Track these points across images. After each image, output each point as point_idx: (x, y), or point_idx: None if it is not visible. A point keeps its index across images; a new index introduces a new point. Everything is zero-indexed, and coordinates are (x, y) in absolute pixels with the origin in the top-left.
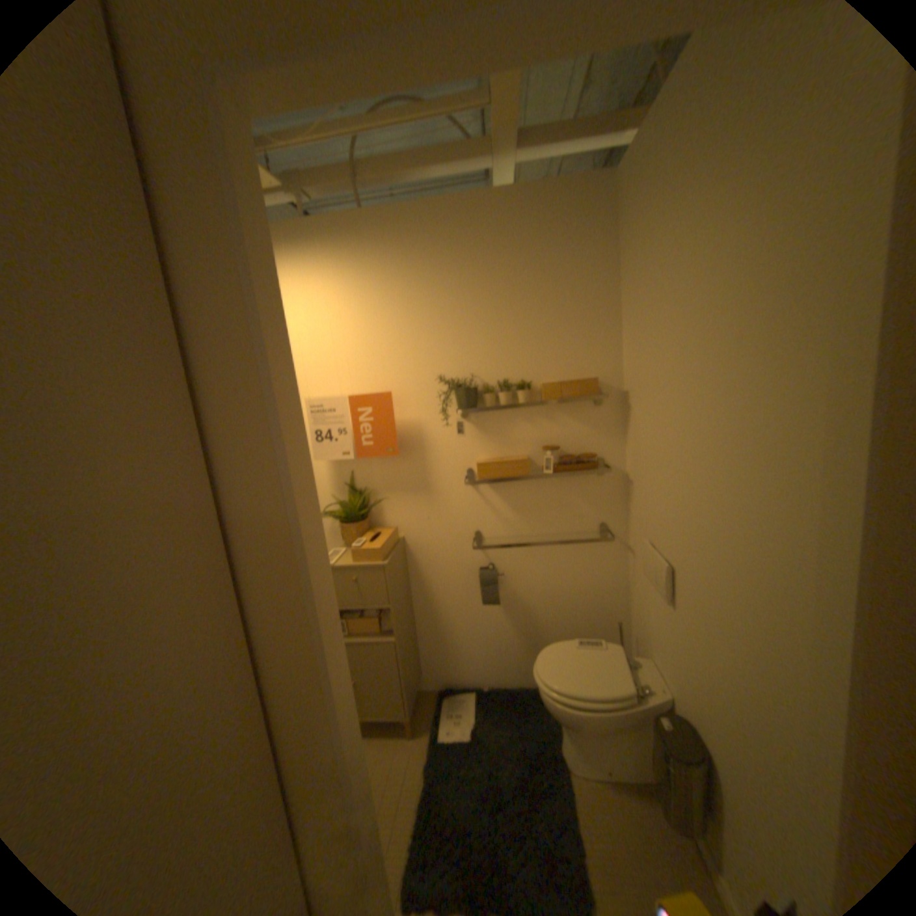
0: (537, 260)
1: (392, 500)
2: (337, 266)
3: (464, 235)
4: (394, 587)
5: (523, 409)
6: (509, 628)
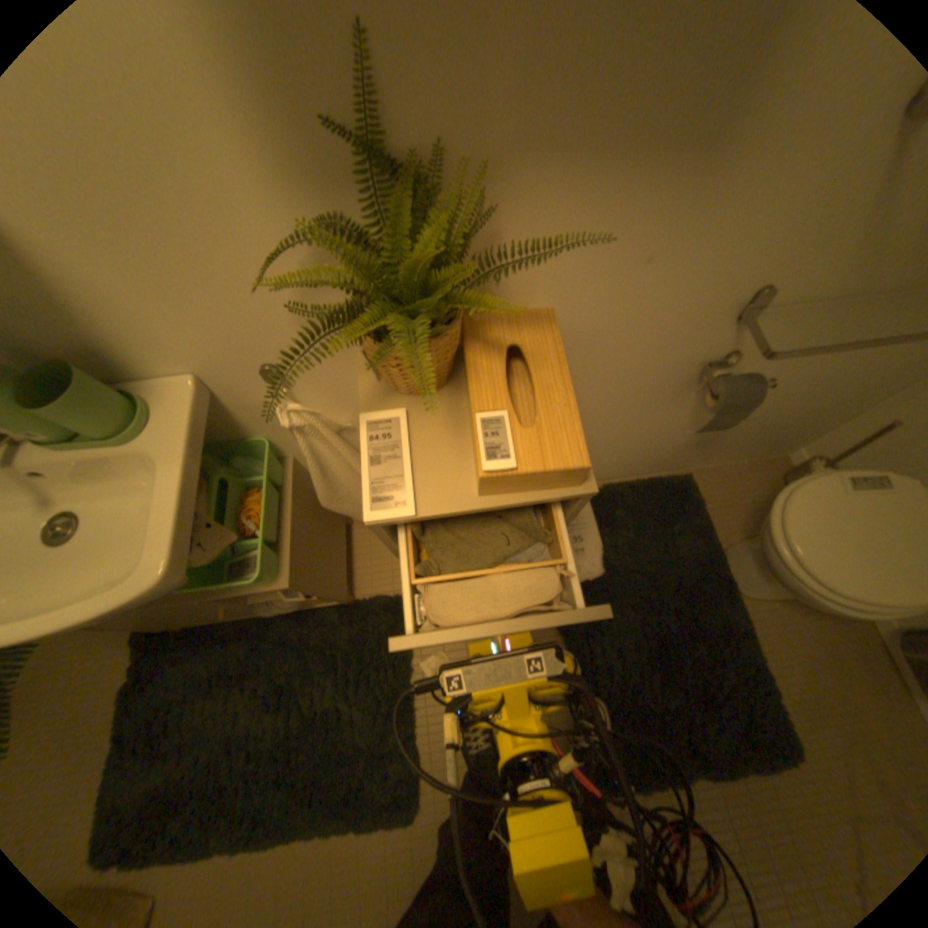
0: None
1: (545, 191)
2: None
3: None
4: None
5: None
6: (684, 429)
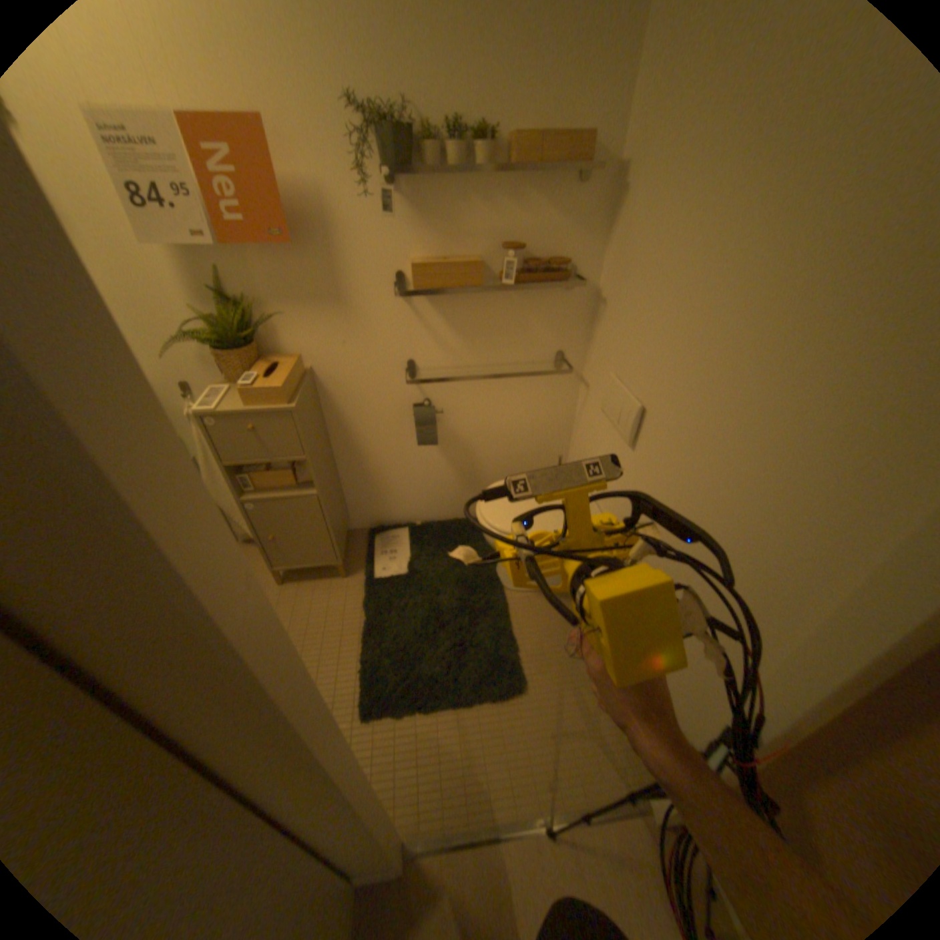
0: None
1: (287, 313)
2: None
3: None
4: (309, 433)
5: (480, 175)
6: (445, 465)
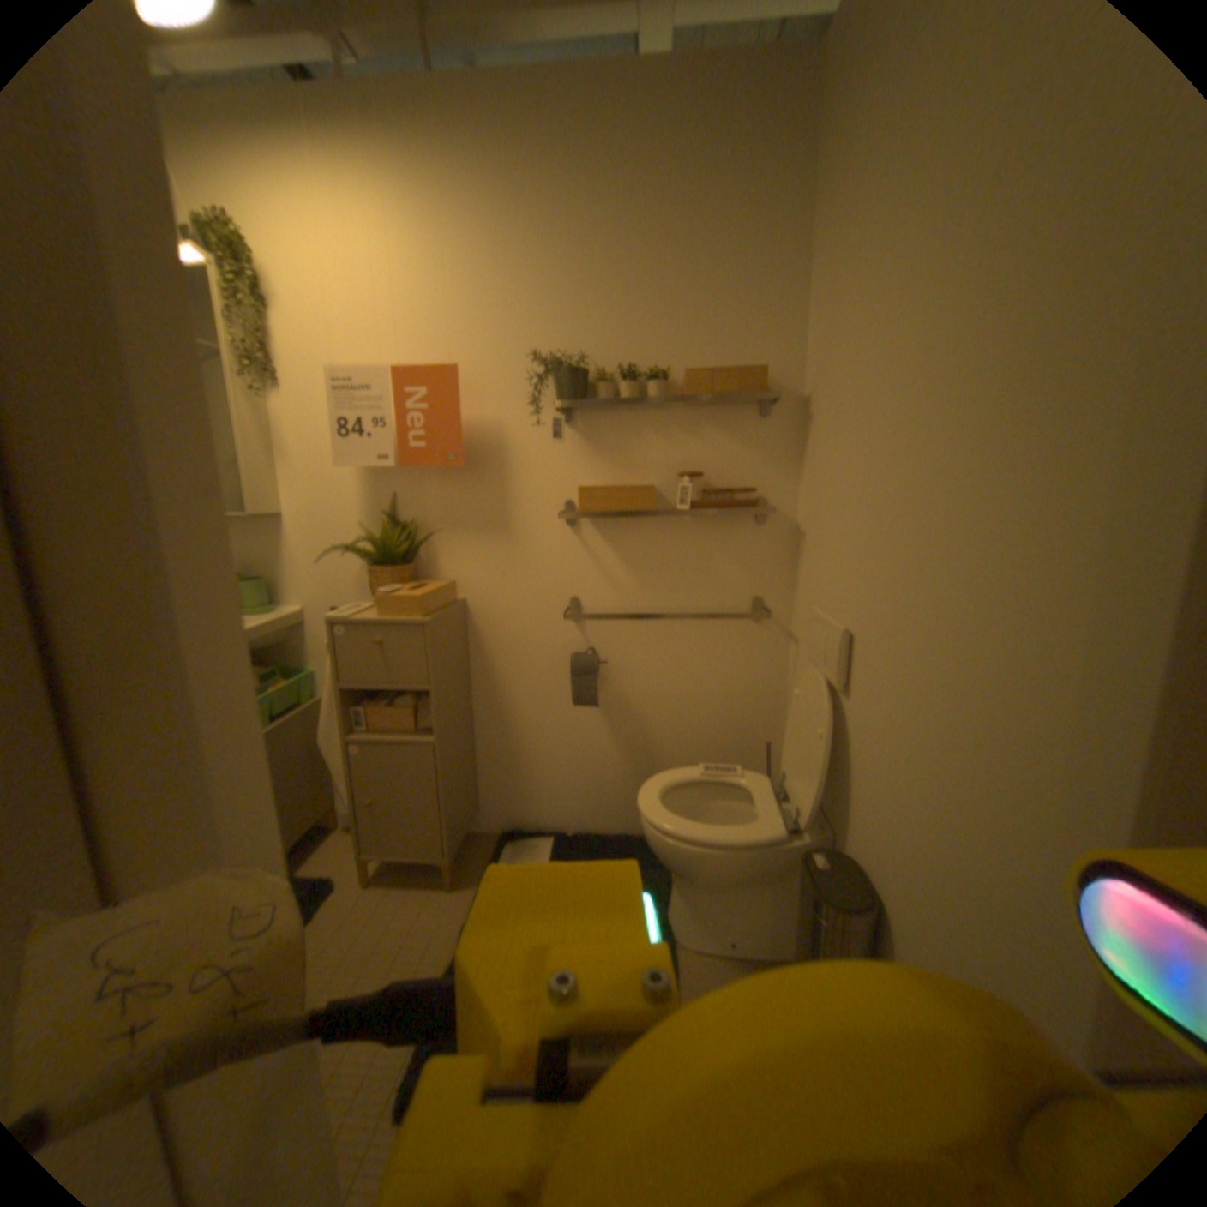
0: (695, 171)
1: (453, 538)
2: (387, 156)
3: (587, 120)
4: (442, 658)
5: (657, 409)
6: (612, 742)
